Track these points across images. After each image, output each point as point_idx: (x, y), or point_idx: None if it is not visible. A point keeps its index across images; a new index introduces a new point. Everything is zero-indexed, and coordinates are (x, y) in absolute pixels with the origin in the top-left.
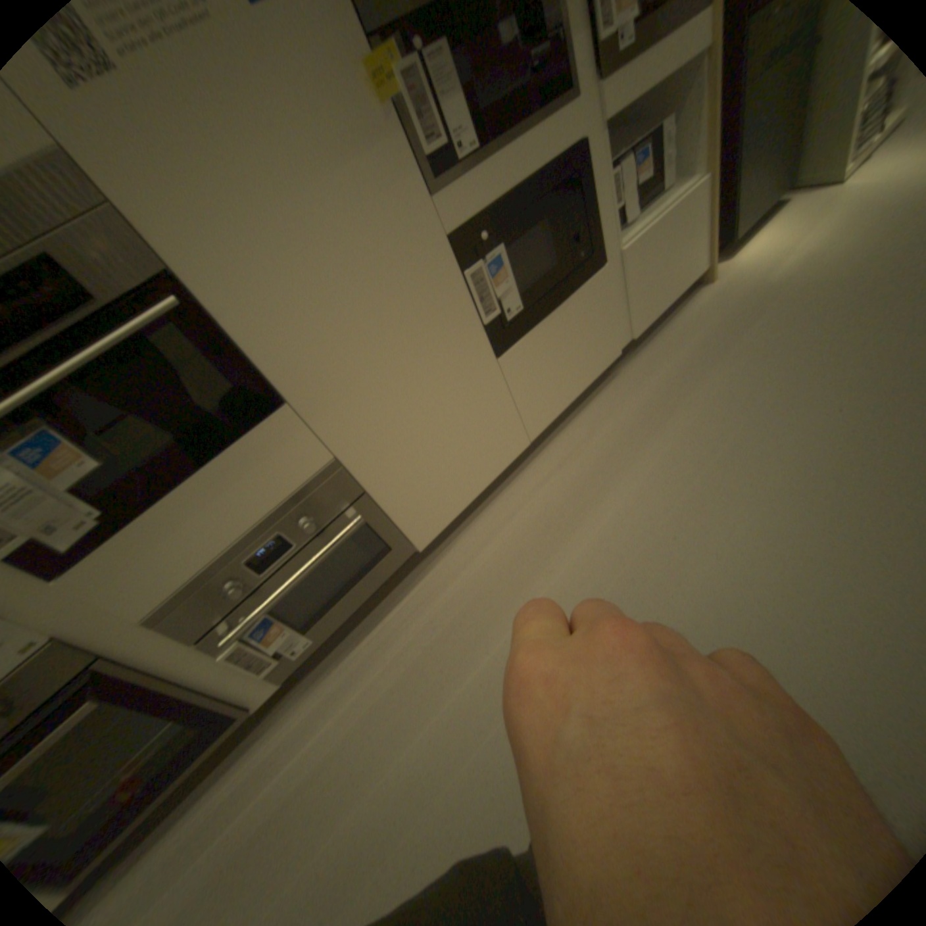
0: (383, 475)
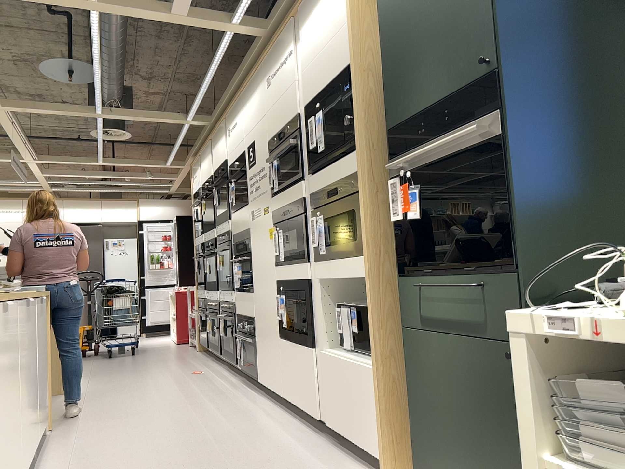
0: (258, 337)
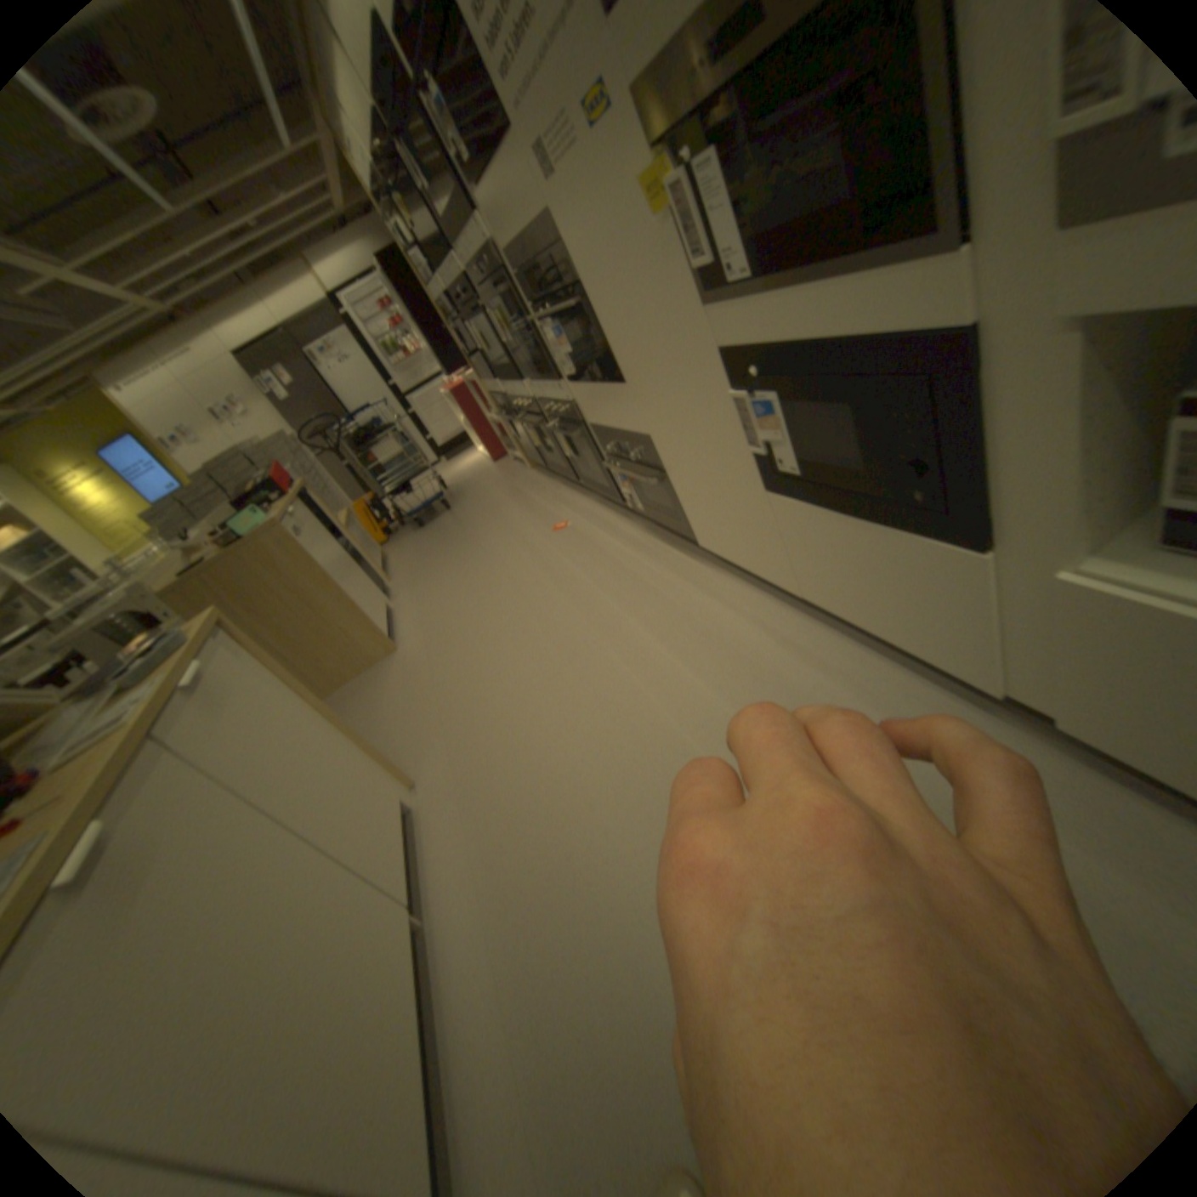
0: (675, 471)
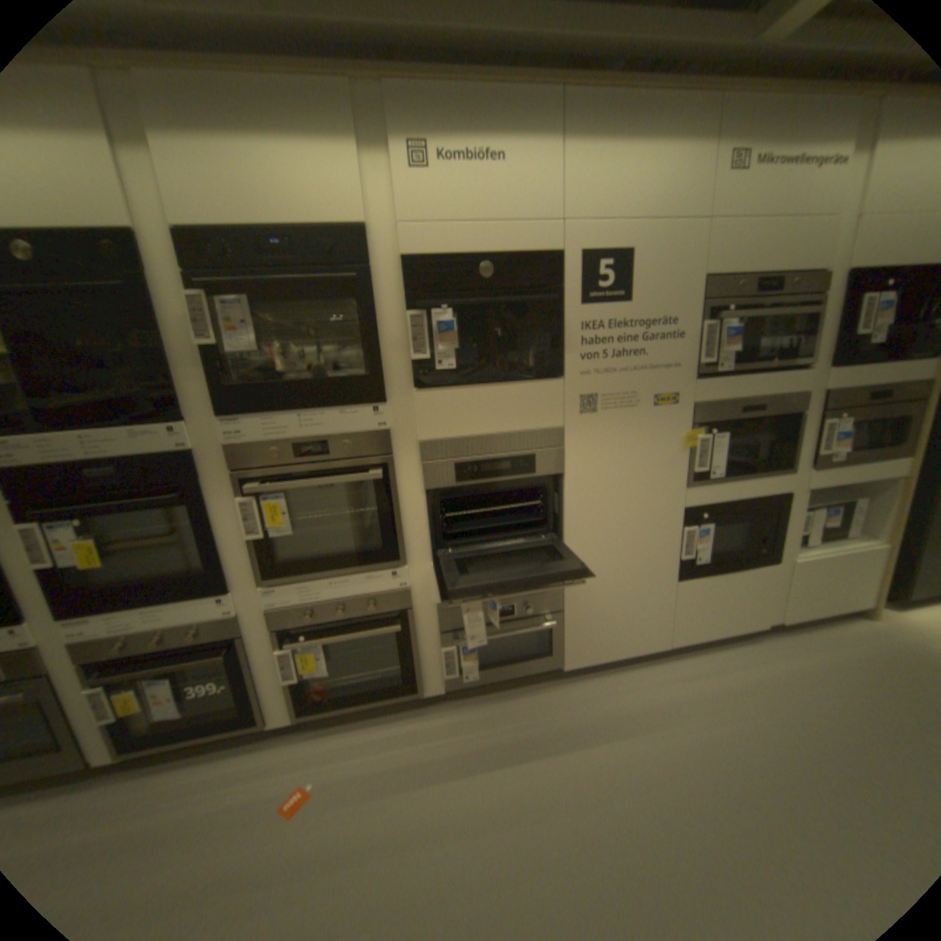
0: (578, 607)
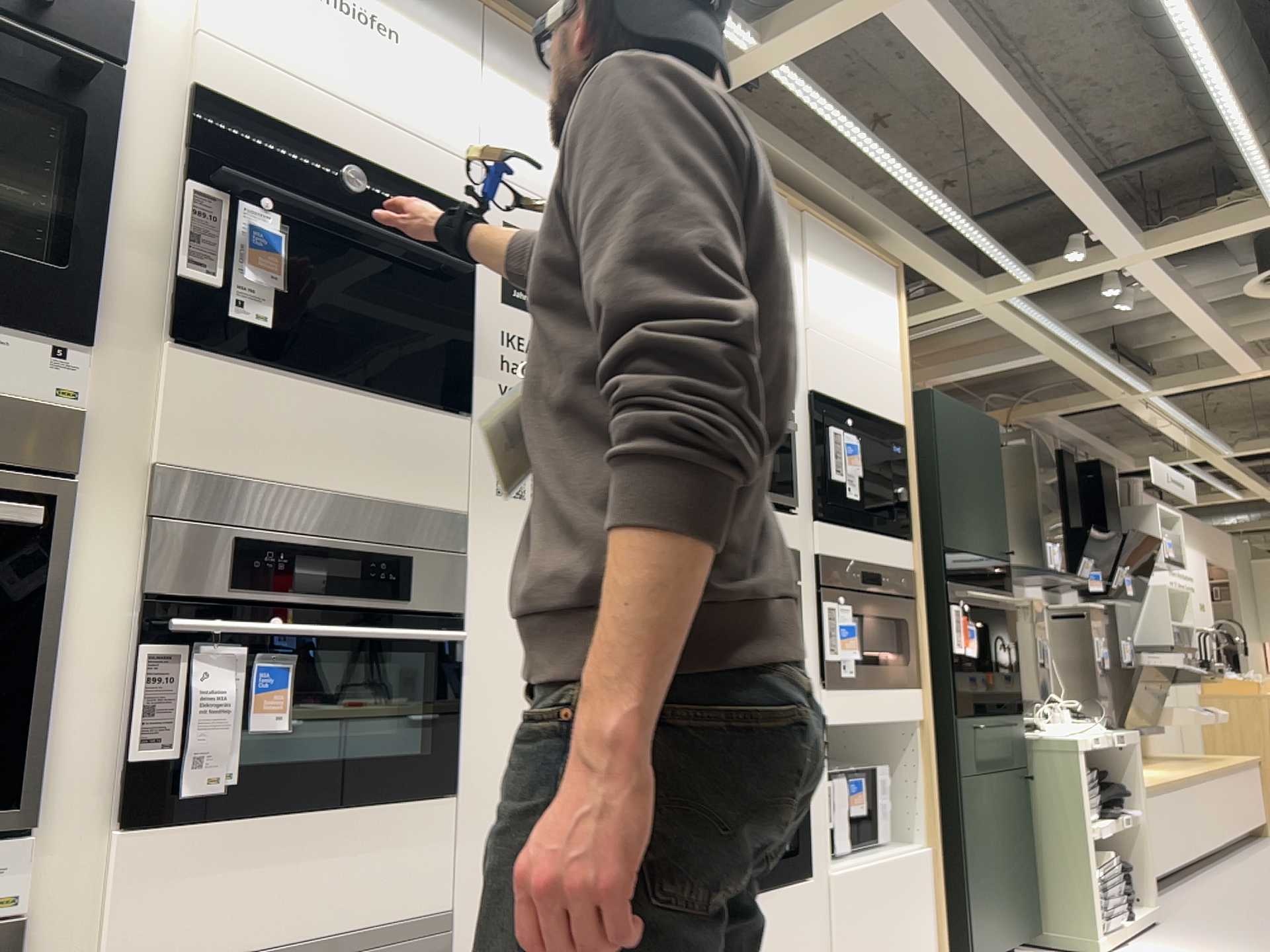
0: None
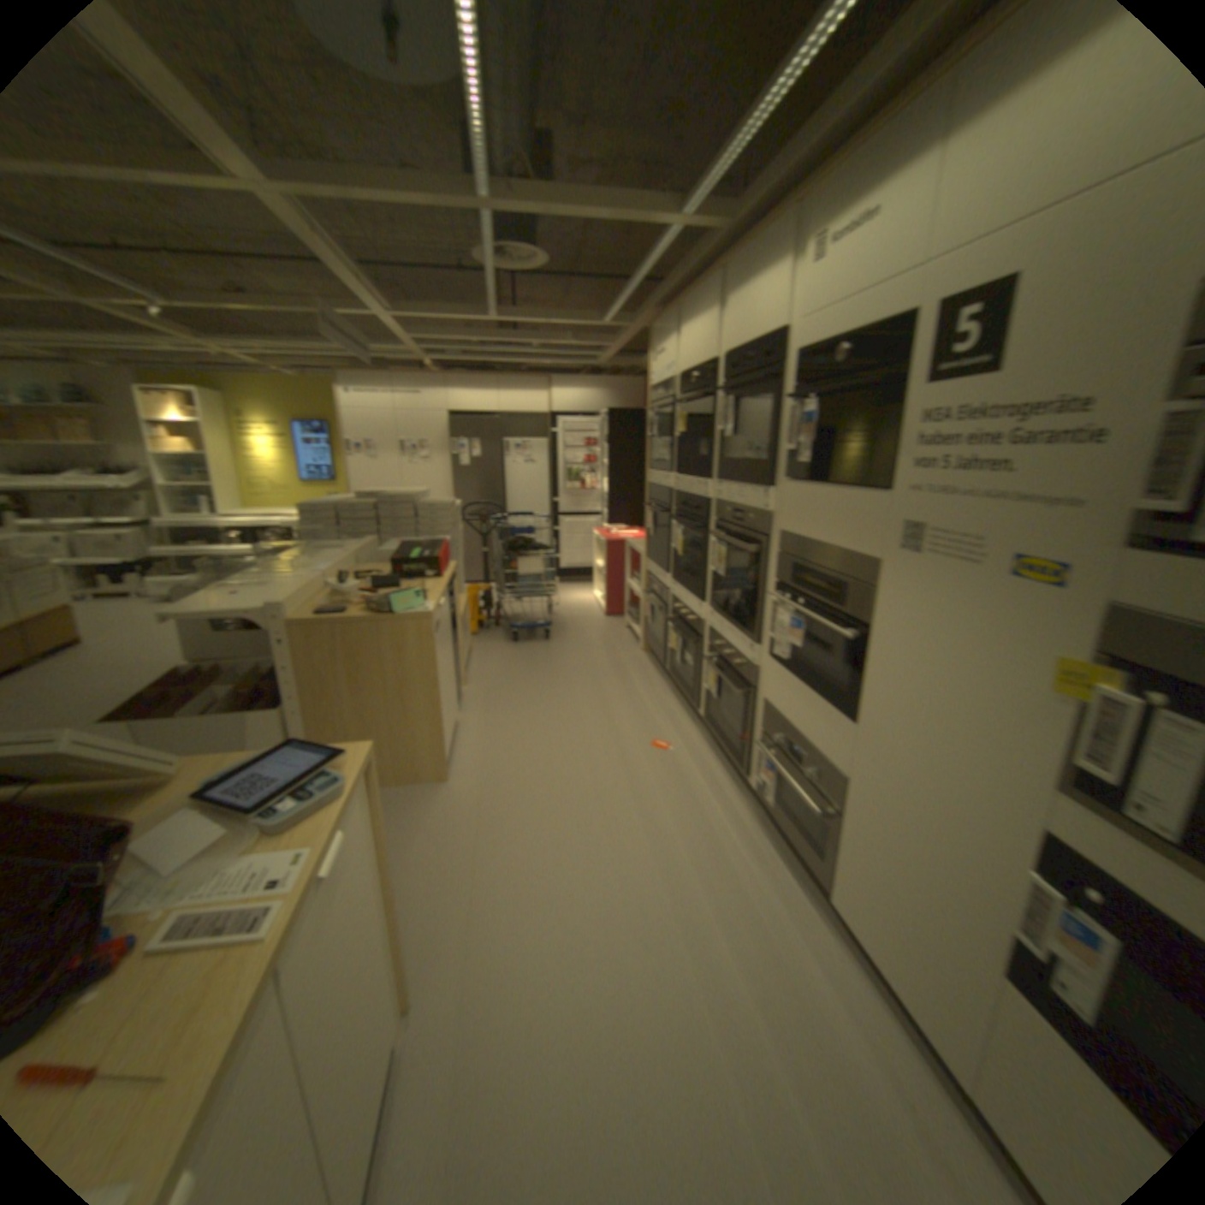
0: (855, 829)
